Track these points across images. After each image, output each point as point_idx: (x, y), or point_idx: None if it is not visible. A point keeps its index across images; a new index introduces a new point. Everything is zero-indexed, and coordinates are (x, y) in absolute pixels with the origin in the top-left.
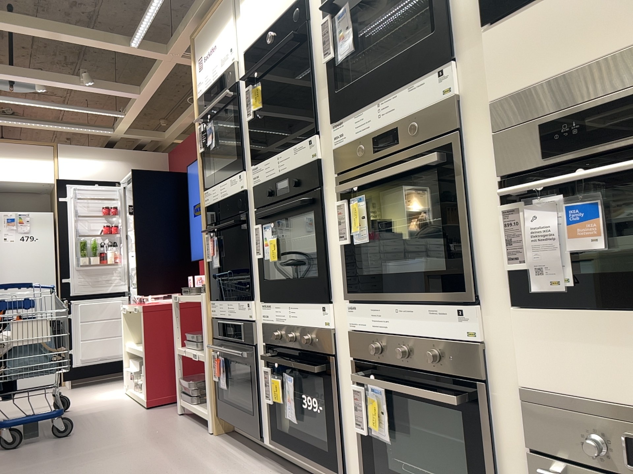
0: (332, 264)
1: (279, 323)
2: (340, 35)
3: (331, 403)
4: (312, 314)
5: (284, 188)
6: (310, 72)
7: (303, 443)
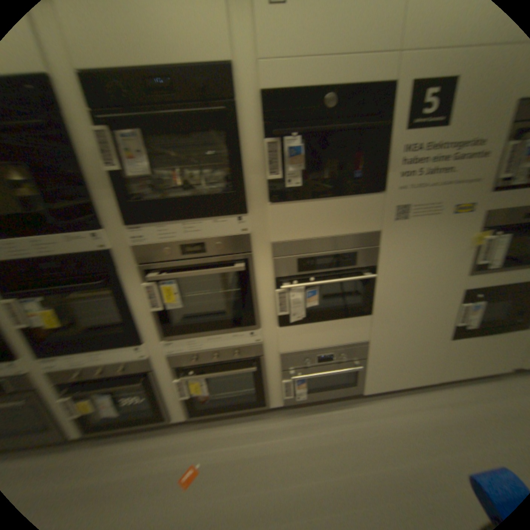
0: (136, 322)
1: (70, 370)
2: (124, 152)
3: (149, 396)
4: (118, 356)
5: (48, 271)
6: (73, 169)
7: (120, 424)
